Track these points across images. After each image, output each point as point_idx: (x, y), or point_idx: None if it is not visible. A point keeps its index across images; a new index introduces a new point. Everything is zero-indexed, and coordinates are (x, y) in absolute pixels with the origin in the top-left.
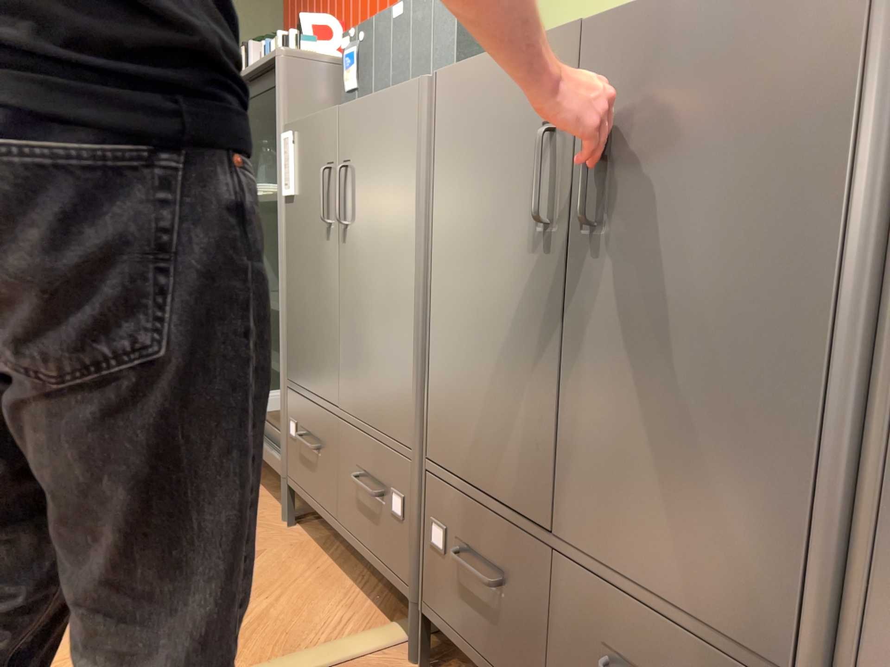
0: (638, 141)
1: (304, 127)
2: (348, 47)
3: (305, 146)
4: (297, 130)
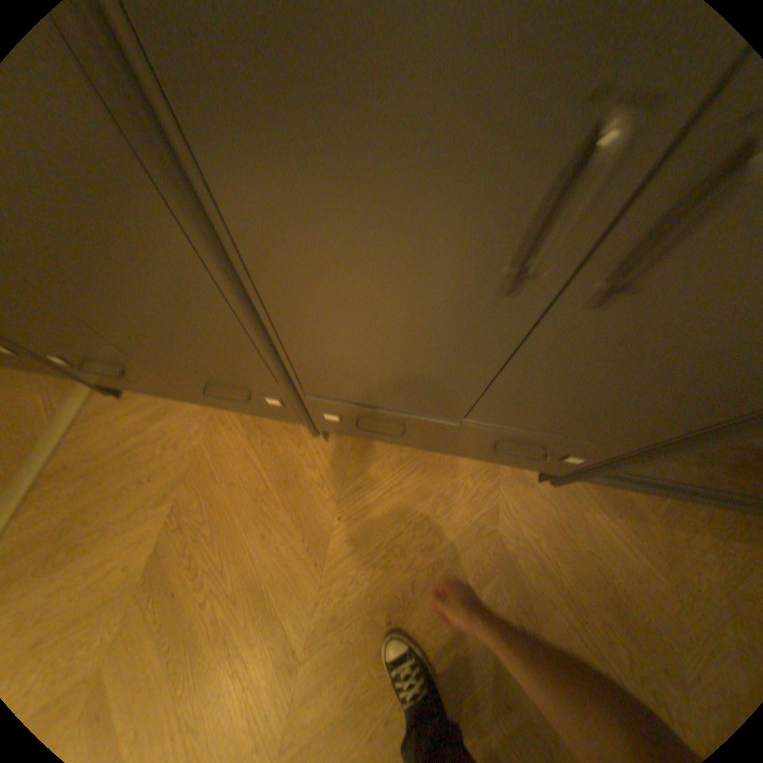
0: None
1: None
2: None
3: None
4: None
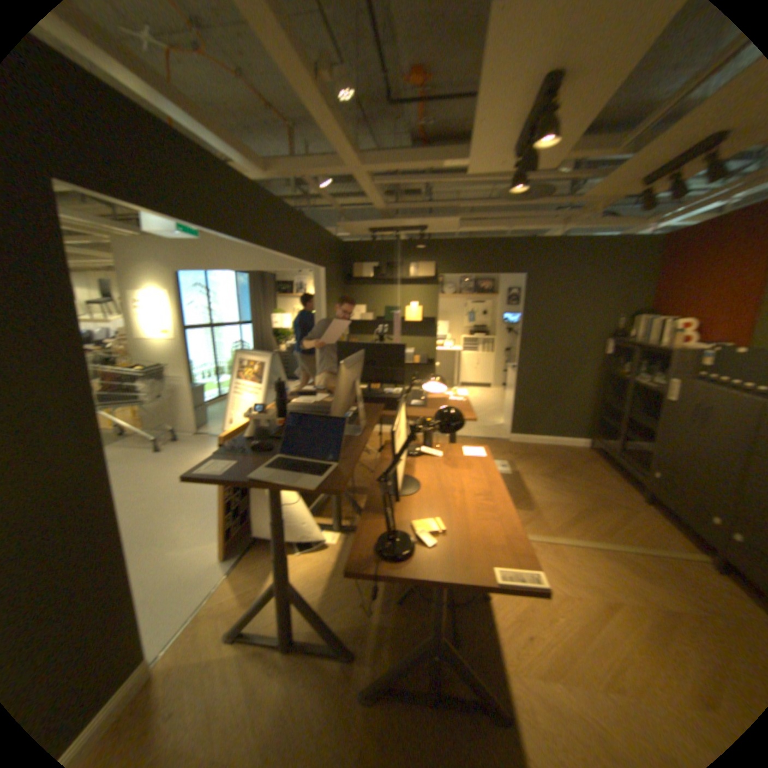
0: None
1: (687, 382)
2: (709, 348)
3: (686, 388)
4: (682, 380)
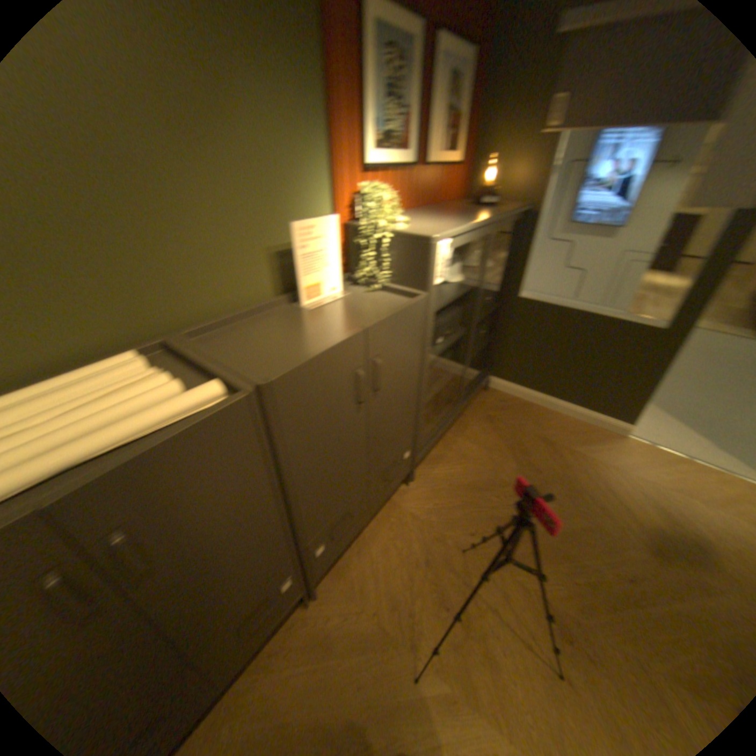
0: (160, 514)
1: None
2: None
3: None
4: None
